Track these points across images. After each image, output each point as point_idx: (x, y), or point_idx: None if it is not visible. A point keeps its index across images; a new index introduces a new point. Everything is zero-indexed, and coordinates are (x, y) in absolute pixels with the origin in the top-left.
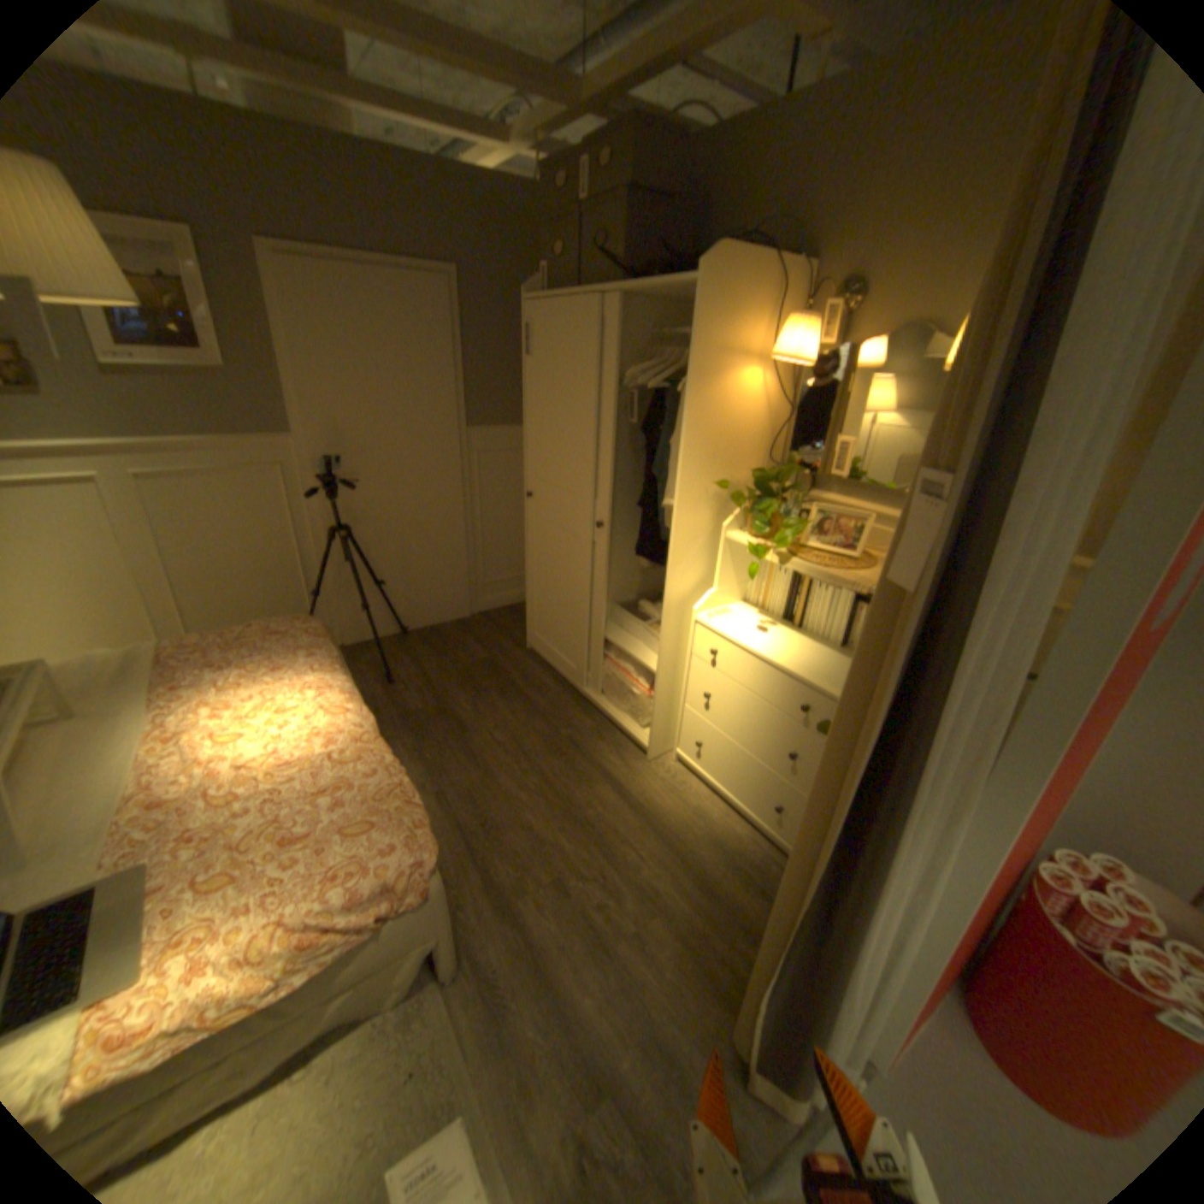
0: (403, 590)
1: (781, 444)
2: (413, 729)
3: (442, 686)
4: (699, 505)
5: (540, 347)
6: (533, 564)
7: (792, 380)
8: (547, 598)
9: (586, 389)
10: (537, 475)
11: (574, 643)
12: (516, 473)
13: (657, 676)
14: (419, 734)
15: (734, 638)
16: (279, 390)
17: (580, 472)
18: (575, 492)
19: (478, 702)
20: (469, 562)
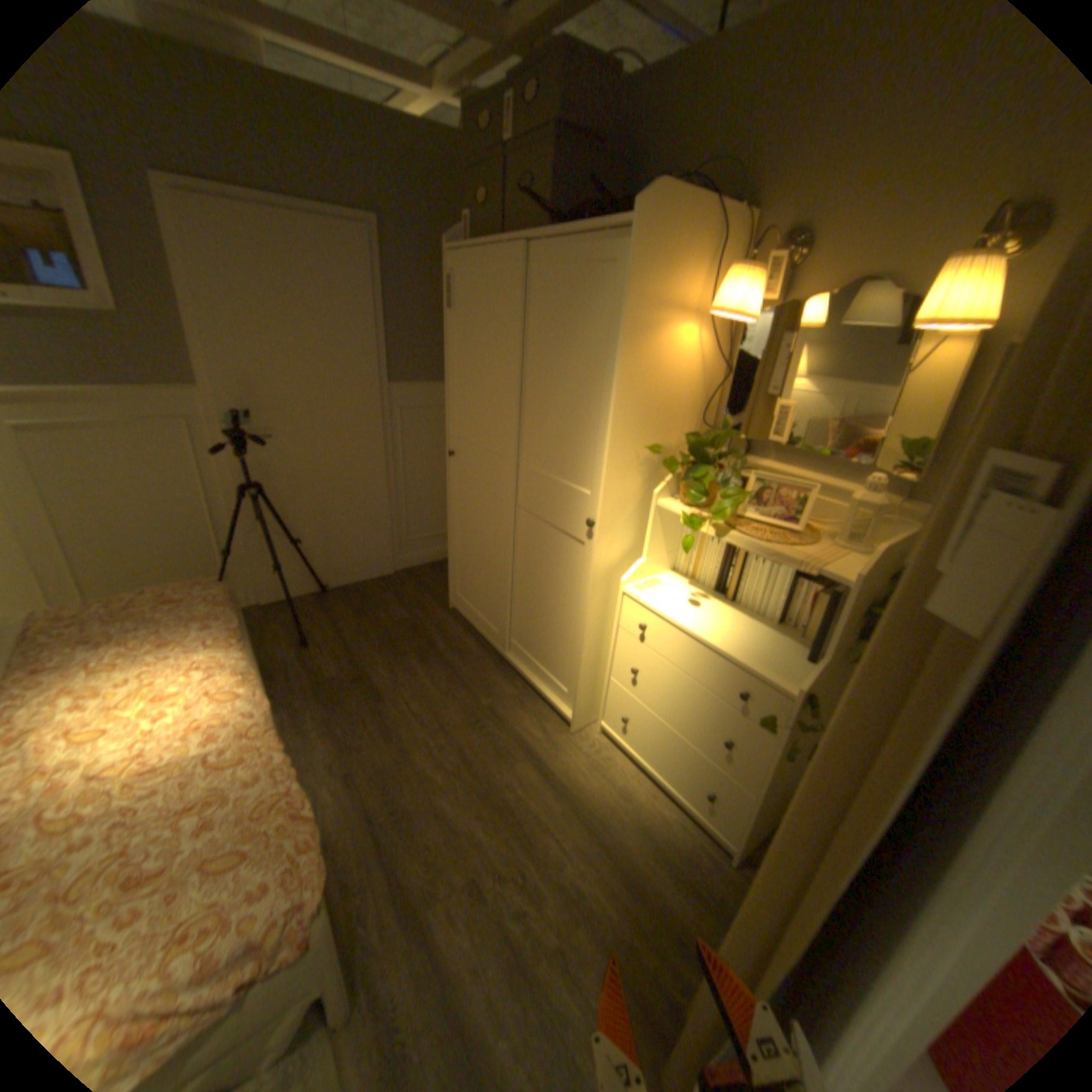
0: (323, 548)
1: (714, 406)
2: (325, 699)
3: (359, 650)
4: (629, 470)
5: (462, 299)
6: (455, 523)
7: (729, 338)
8: (469, 558)
9: (509, 344)
10: (460, 433)
11: (496, 606)
12: (440, 430)
13: (582, 647)
14: (331, 704)
15: (665, 612)
16: (183, 338)
17: (503, 431)
18: (498, 452)
19: (396, 667)
20: (392, 519)
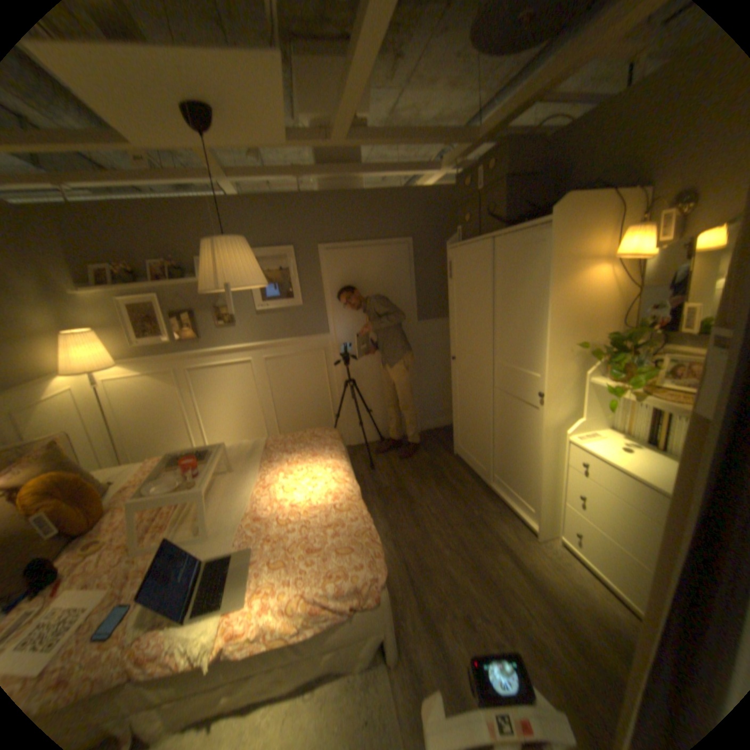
0: (382, 416)
1: (634, 314)
2: (383, 499)
3: (401, 475)
4: (566, 360)
5: (458, 273)
6: (456, 401)
7: (637, 270)
8: (465, 423)
9: (485, 294)
10: (458, 347)
11: (483, 453)
12: (447, 346)
13: (542, 481)
14: (386, 502)
15: (602, 456)
16: (325, 314)
17: (483, 343)
18: (481, 356)
19: (422, 486)
20: (419, 400)
